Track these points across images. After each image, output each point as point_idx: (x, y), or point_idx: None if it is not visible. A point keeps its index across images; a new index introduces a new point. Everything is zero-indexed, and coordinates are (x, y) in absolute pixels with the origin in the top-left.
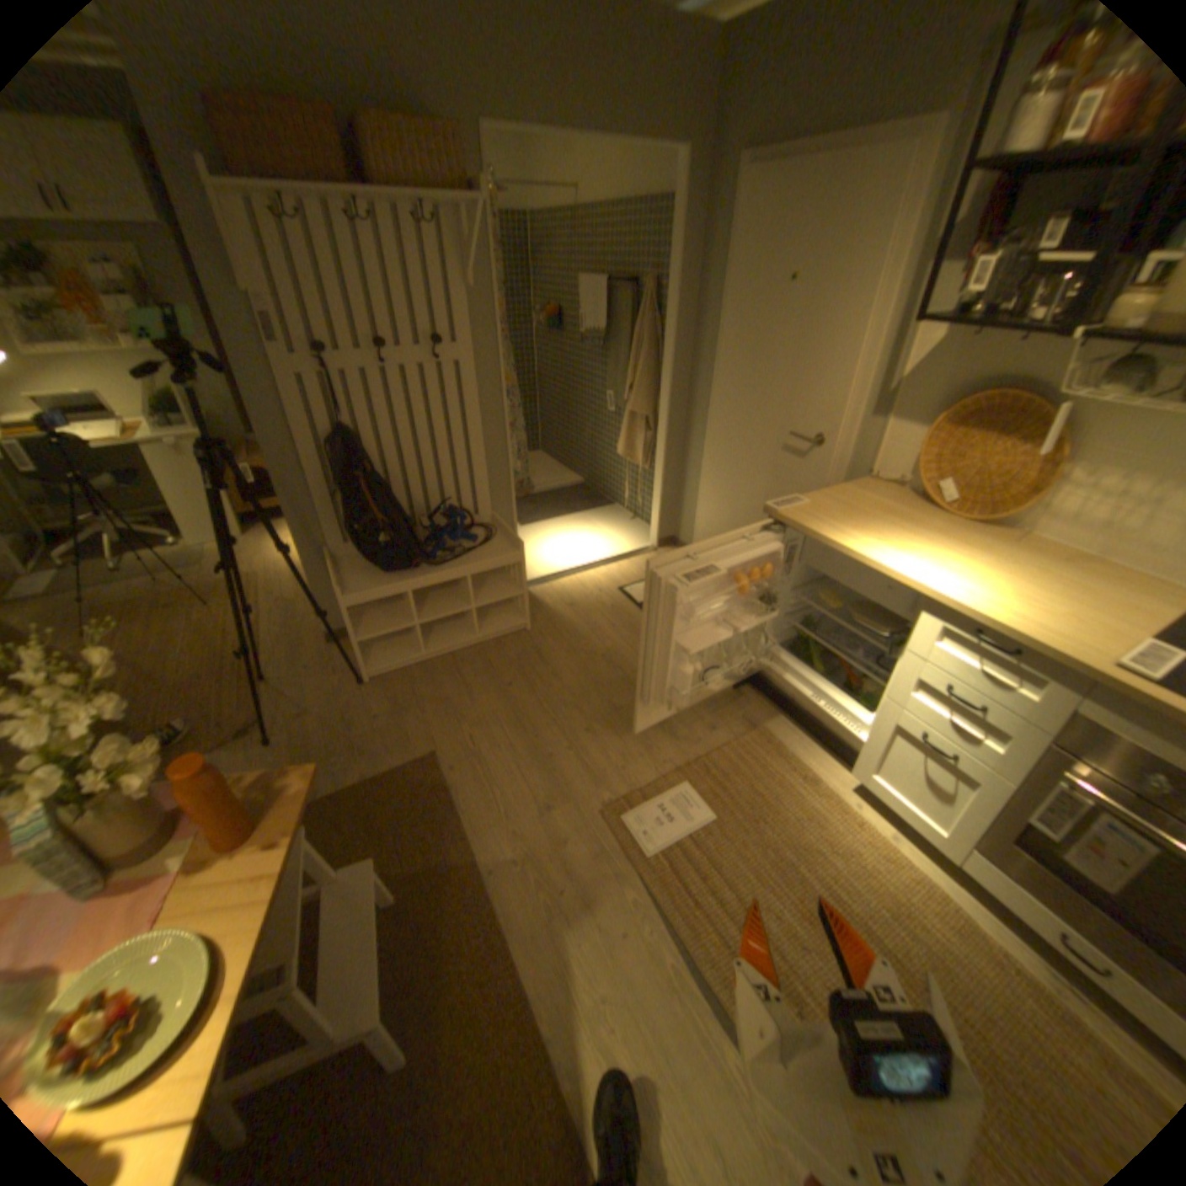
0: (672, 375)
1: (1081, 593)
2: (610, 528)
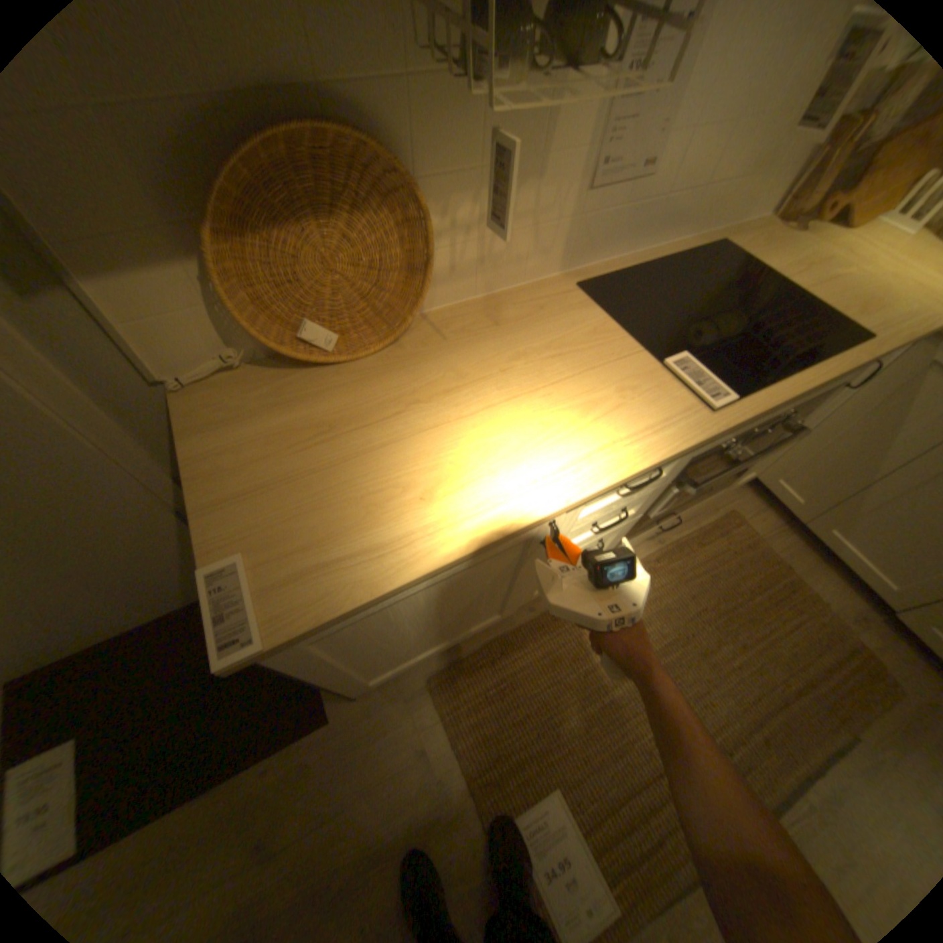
0: None
1: (573, 354)
2: None
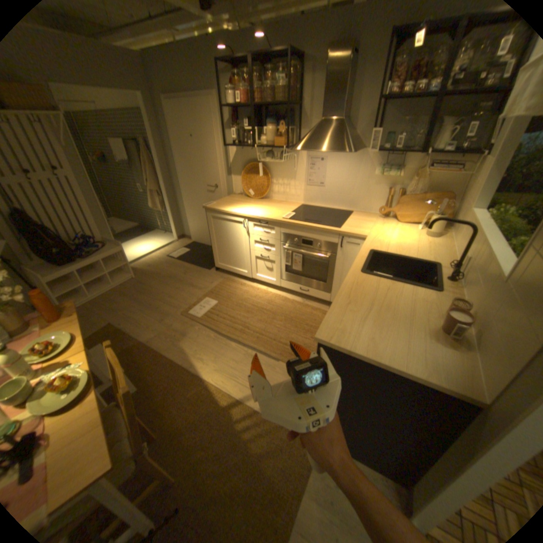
0: (162, 173)
1: (279, 208)
2: (156, 237)
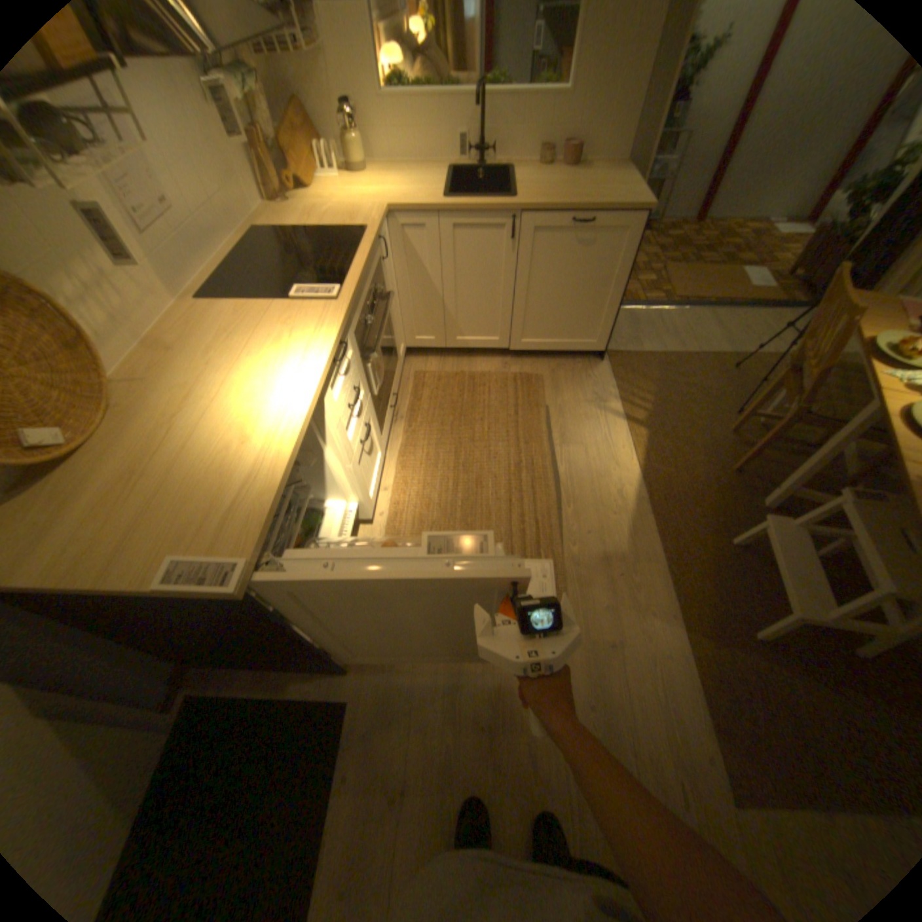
0: None
1: (237, 328)
2: None
